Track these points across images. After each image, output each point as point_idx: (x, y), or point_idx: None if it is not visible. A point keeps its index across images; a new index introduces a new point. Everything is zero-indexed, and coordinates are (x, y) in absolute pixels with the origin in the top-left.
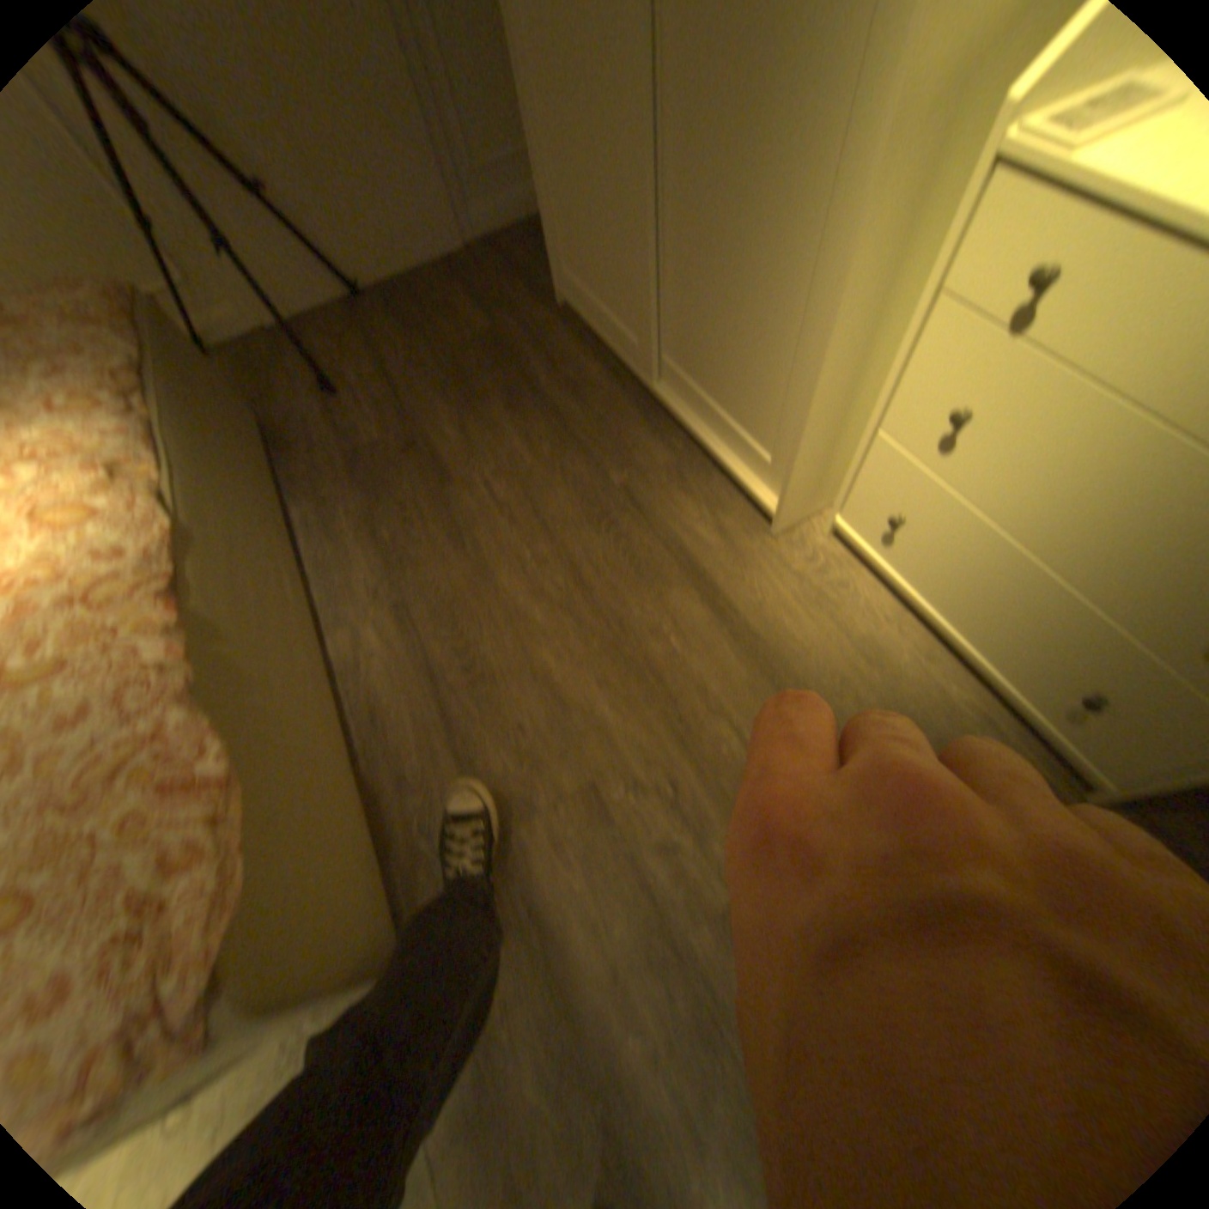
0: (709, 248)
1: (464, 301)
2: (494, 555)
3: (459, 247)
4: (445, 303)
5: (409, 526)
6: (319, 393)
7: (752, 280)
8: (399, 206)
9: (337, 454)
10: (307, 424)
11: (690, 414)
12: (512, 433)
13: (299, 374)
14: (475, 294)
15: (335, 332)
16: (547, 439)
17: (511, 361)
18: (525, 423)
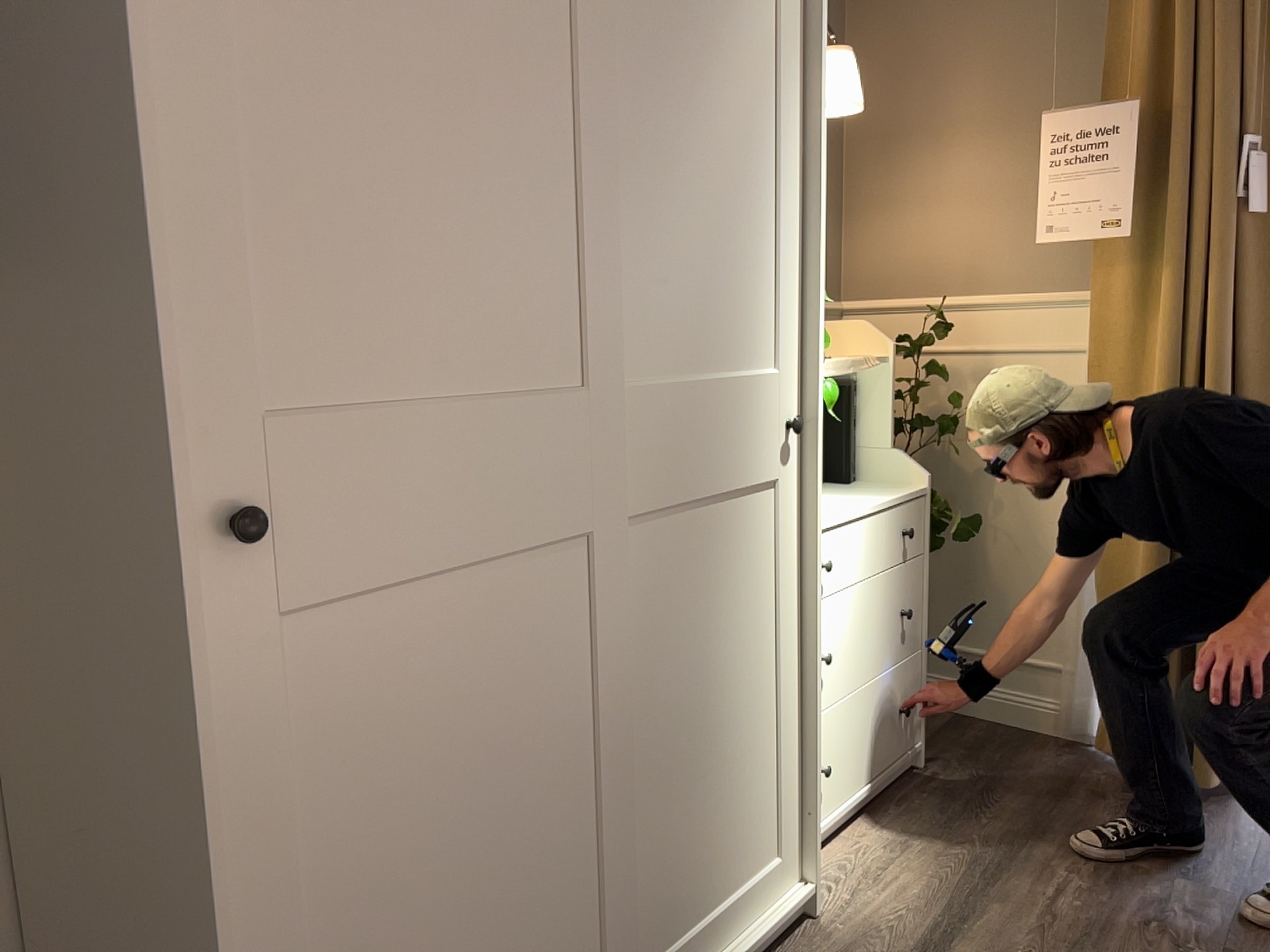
0: (691, 742)
1: None
2: None
3: None
4: None
5: None
6: None
7: (737, 716)
8: None
9: None
10: None
11: None
12: None
13: None
14: None
15: None
16: None
17: None
18: None
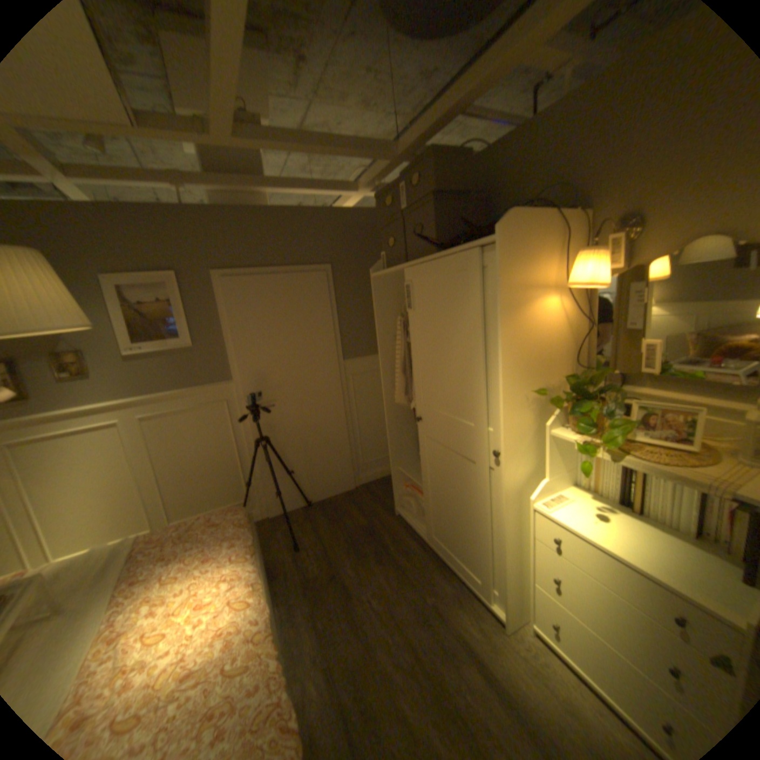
0: (461, 514)
1: (356, 514)
2: (374, 644)
3: (354, 490)
4: (348, 514)
5: (332, 625)
6: (291, 553)
7: (477, 527)
8: (335, 477)
9: (298, 584)
10: (285, 568)
11: (460, 572)
12: (380, 577)
13: (283, 543)
14: (361, 511)
15: (300, 524)
16: (396, 581)
17: (378, 542)
18: (385, 572)
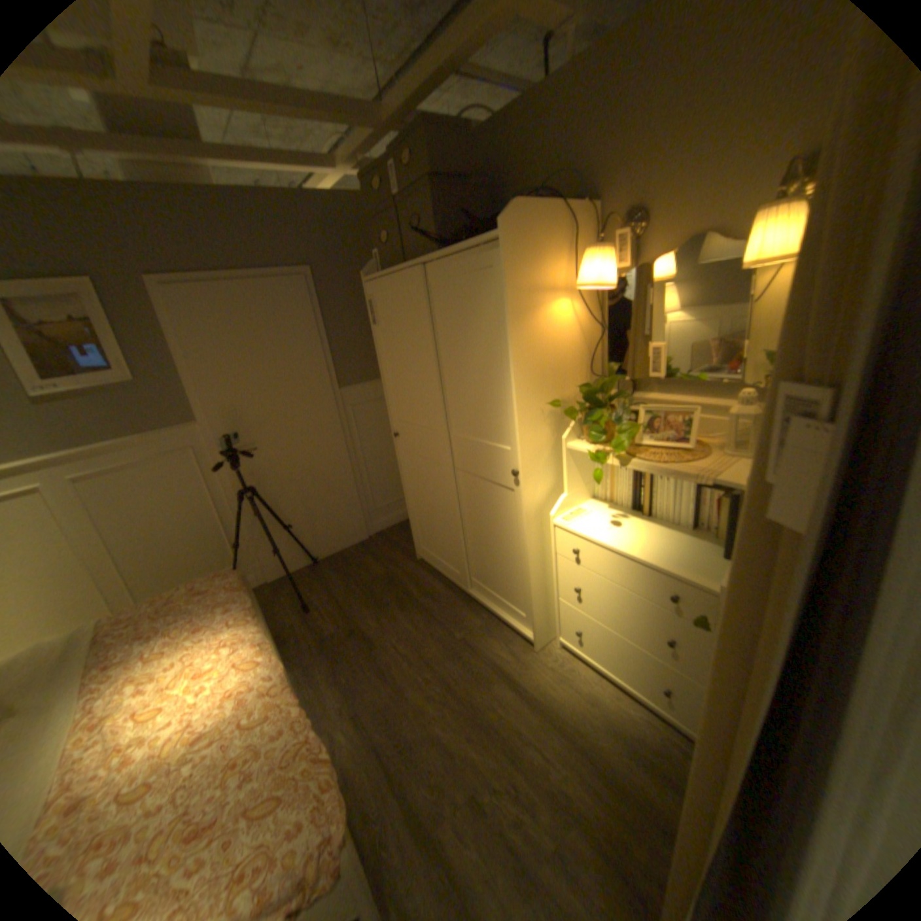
0: (485, 543)
1: (372, 564)
2: (403, 684)
3: (367, 540)
4: (362, 565)
5: (355, 676)
6: (300, 615)
7: (501, 553)
8: (343, 527)
9: (312, 644)
10: (294, 631)
11: (488, 603)
12: (404, 622)
13: (288, 606)
14: (377, 560)
15: (306, 584)
16: (422, 623)
17: (399, 589)
18: (410, 617)
